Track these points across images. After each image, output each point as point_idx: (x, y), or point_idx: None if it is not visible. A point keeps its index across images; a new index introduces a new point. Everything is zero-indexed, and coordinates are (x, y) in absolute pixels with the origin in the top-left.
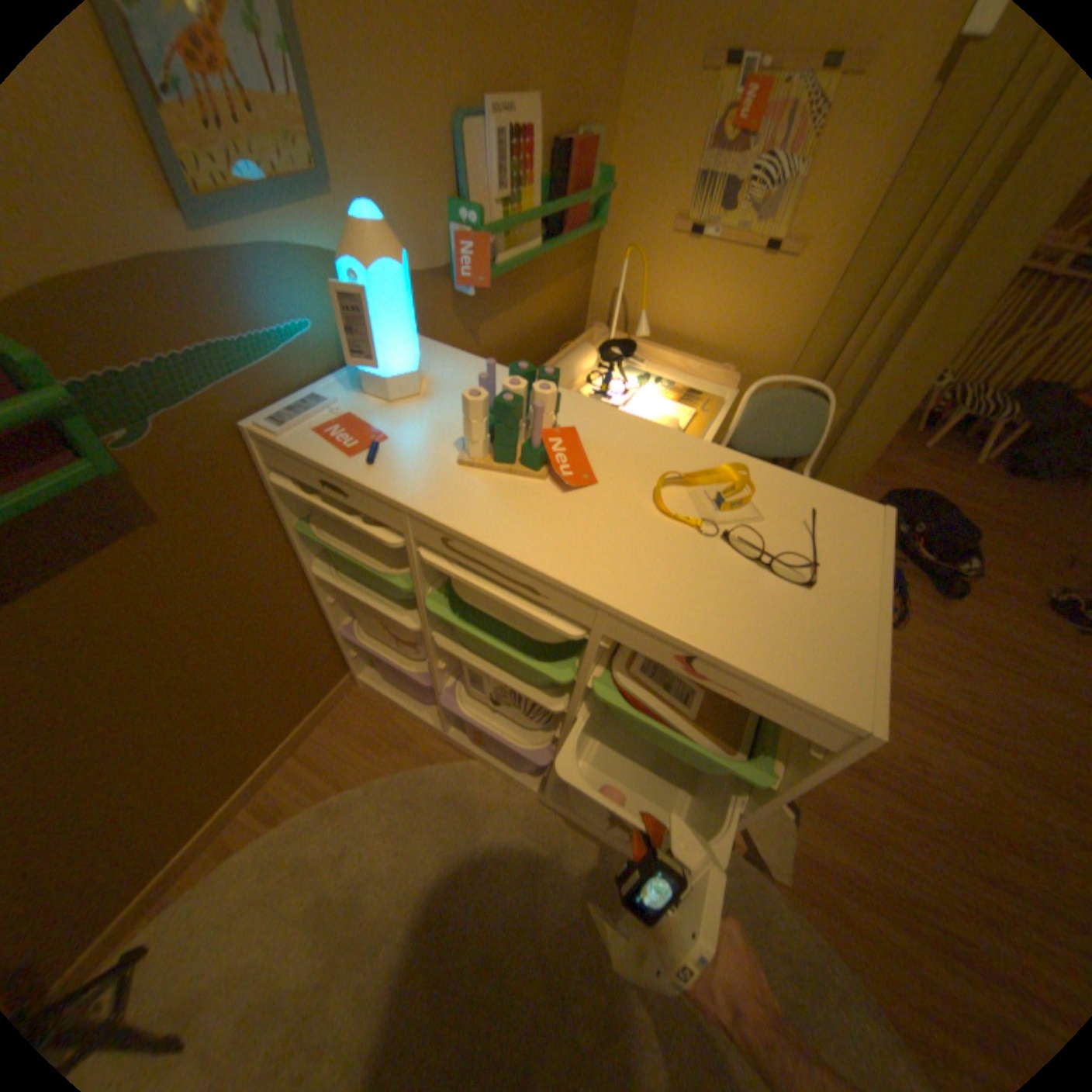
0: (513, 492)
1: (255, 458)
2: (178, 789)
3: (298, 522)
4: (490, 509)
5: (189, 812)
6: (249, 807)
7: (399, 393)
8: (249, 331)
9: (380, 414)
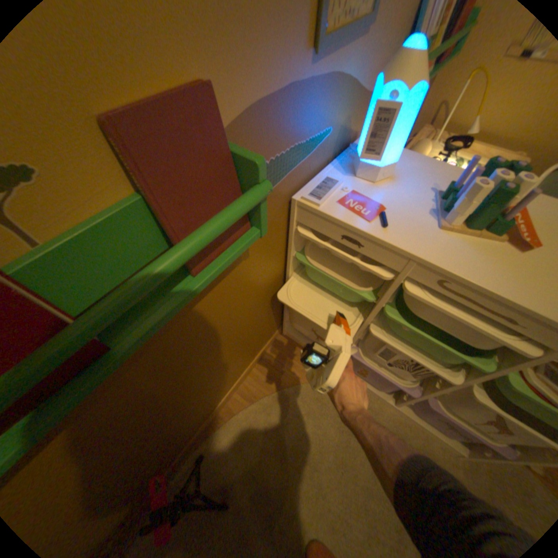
0: (489, 250)
1: (293, 217)
2: (219, 386)
3: (296, 252)
4: (481, 262)
5: (219, 395)
6: (239, 391)
7: (383, 175)
8: (312, 135)
9: (372, 190)
